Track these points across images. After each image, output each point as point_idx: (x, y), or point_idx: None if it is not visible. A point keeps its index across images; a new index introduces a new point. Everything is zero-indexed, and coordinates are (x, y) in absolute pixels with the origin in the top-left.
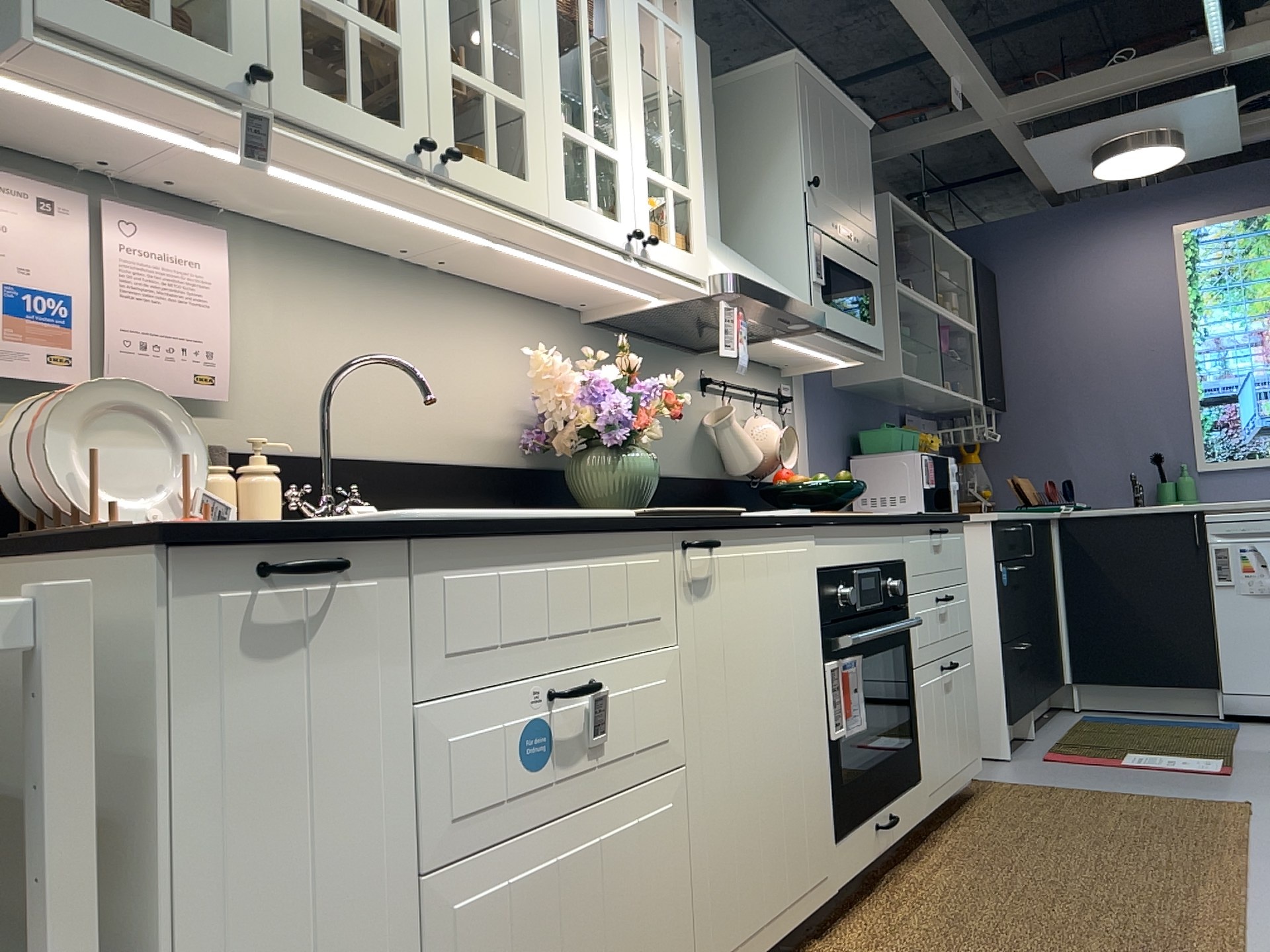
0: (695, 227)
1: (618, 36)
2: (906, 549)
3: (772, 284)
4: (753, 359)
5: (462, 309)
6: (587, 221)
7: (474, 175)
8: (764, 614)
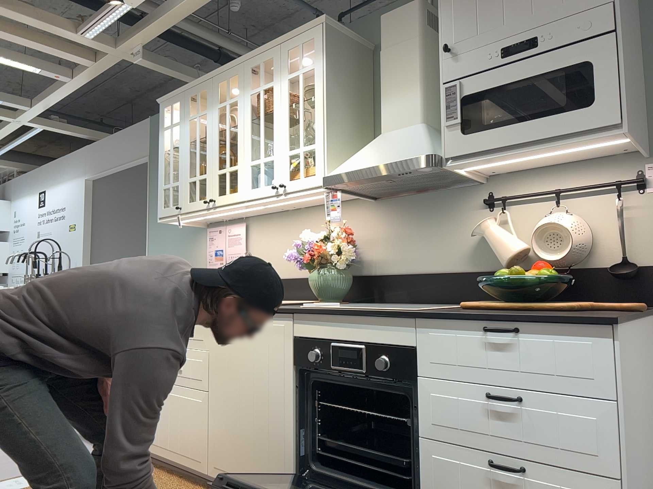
0: (316, 160)
1: (275, 105)
2: (417, 338)
3: (381, 158)
4: (567, 161)
5: (312, 218)
6: (257, 192)
7: (221, 200)
8: (249, 350)
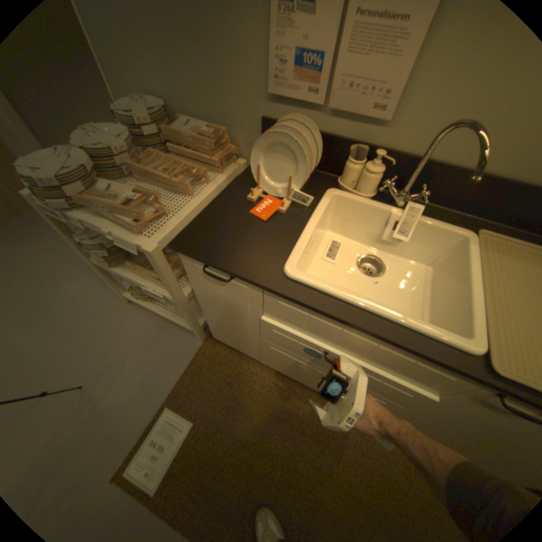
0: None
1: None
2: None
3: None
4: None
5: None
6: None
7: None
8: None
